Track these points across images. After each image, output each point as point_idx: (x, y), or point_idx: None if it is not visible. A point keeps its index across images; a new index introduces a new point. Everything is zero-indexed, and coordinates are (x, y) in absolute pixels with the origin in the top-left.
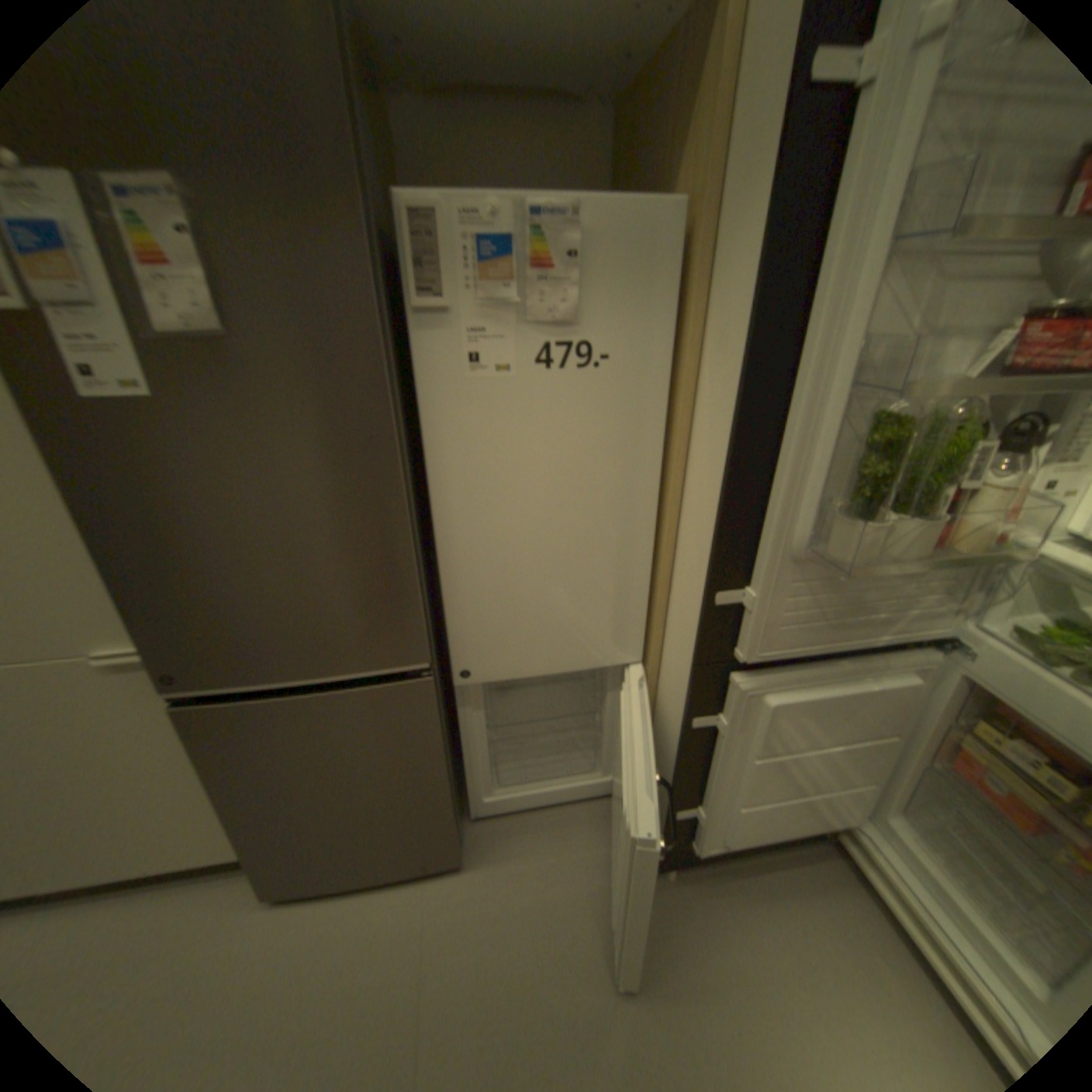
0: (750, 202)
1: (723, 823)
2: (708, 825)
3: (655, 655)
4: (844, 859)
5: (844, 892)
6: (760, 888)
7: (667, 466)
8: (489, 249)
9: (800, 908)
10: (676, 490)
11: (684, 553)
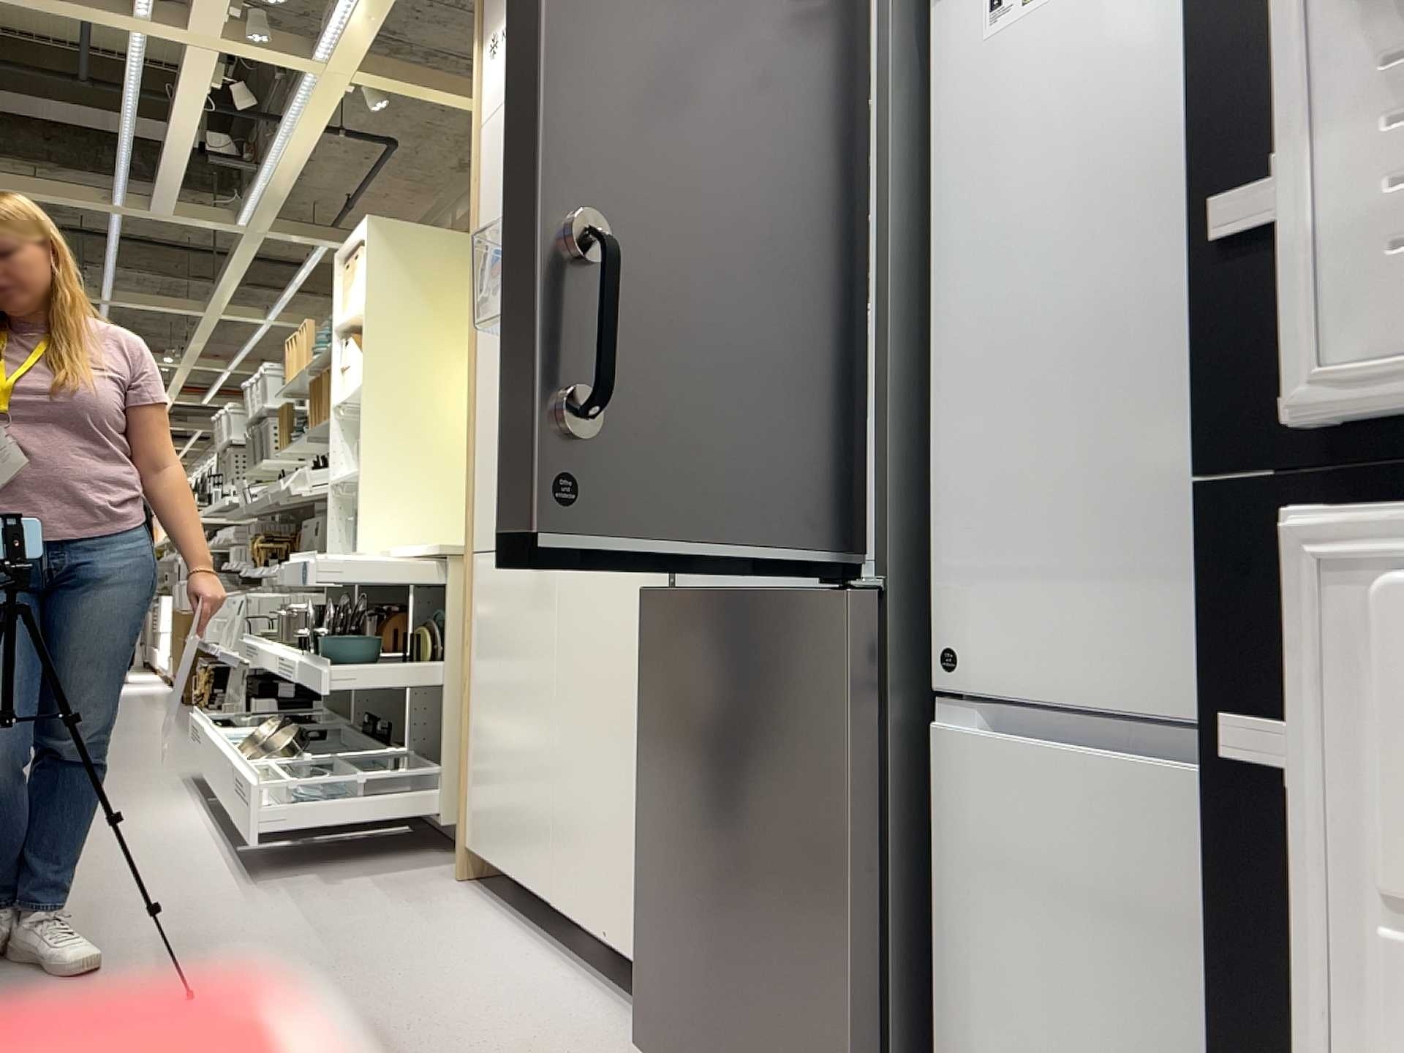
0: None
1: None
2: None
3: None
4: None
5: None
6: None
7: None
8: None
9: None
10: None
11: None
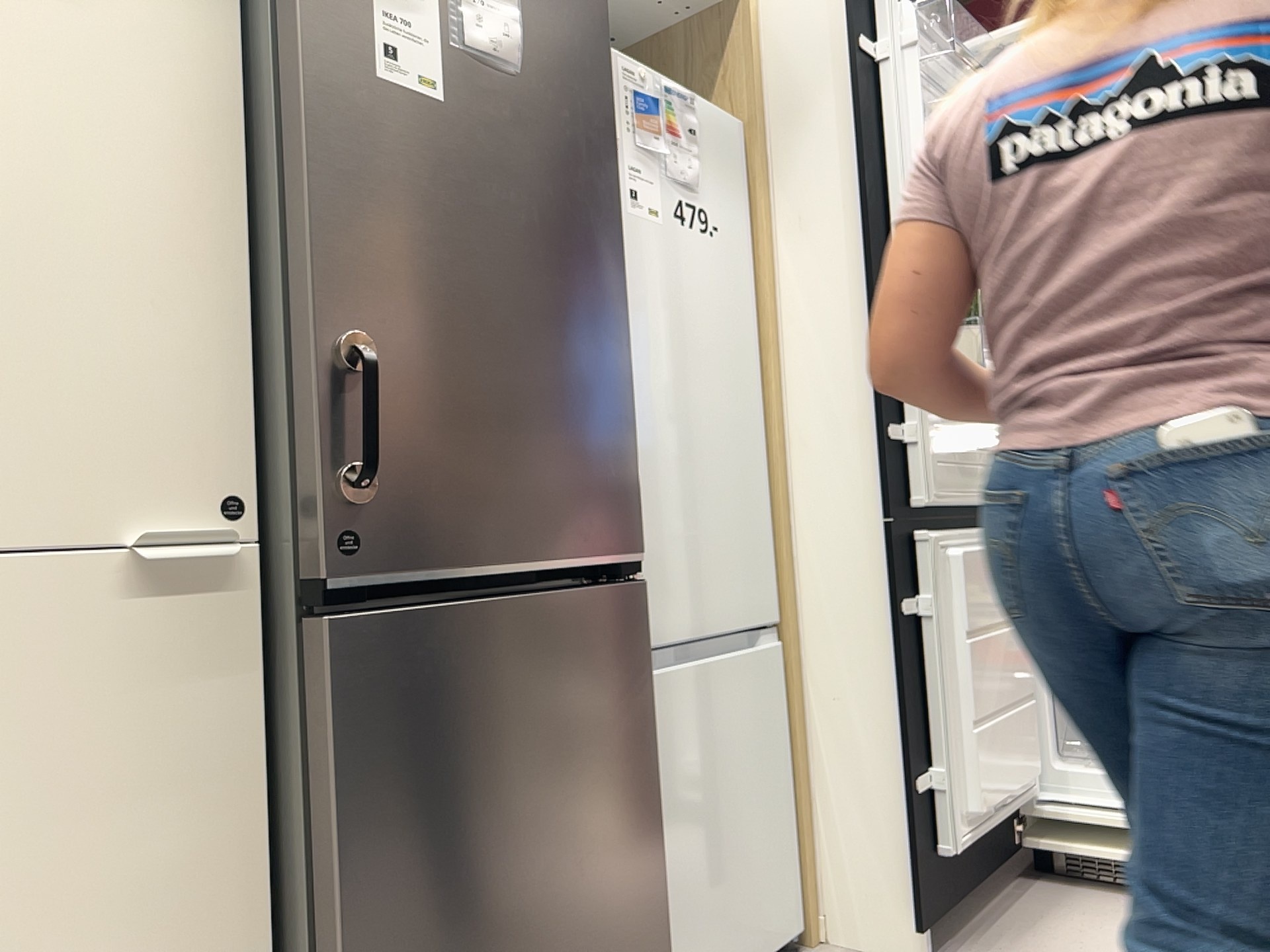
0: (805, 126)
1: (962, 777)
2: (952, 782)
3: (794, 609)
4: (1040, 876)
5: (1069, 893)
6: (1010, 925)
7: (761, 359)
8: (645, 108)
9: (1056, 918)
10: (780, 380)
11: (806, 446)
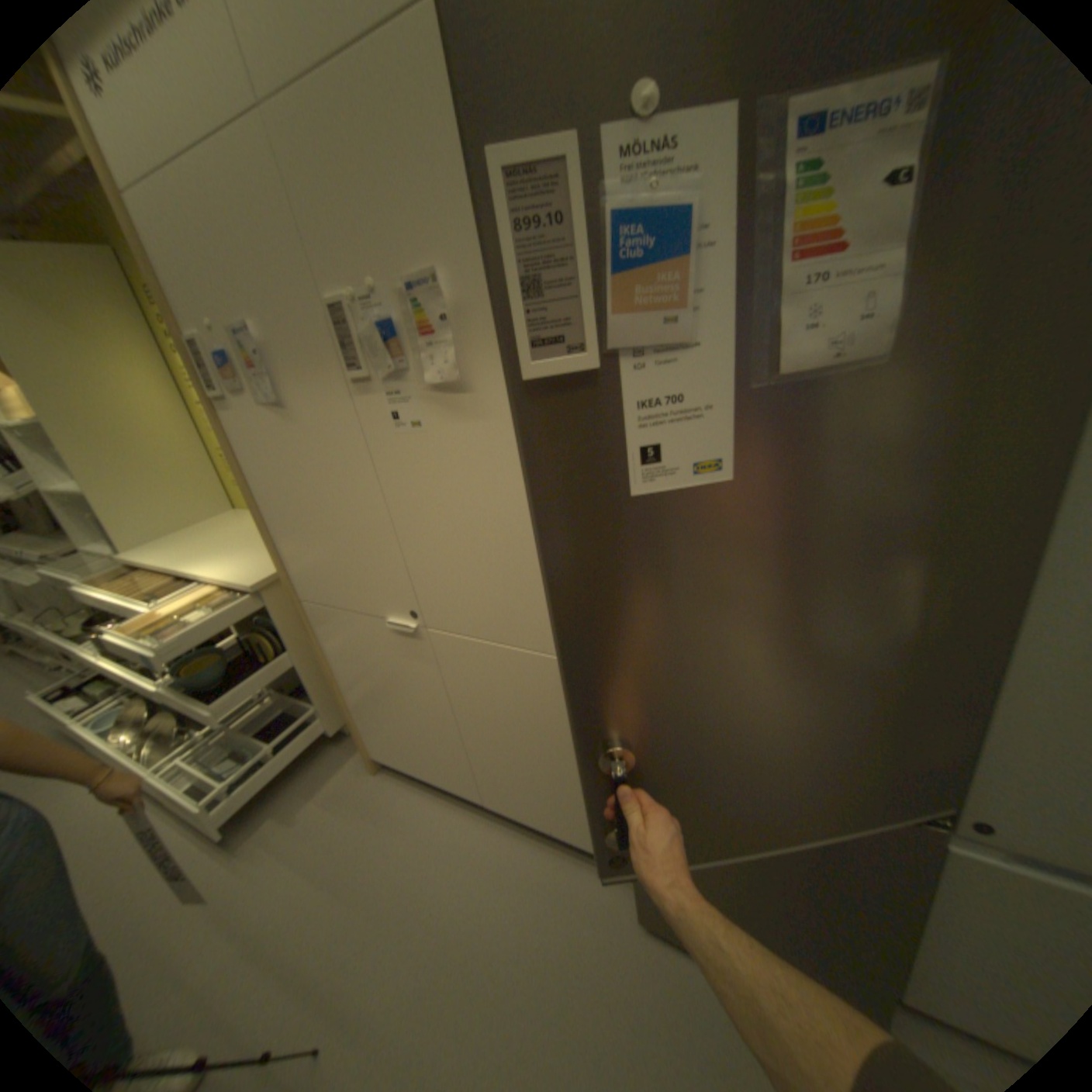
0: None
1: None
2: None
3: None
4: None
5: None
6: None
7: None
8: None
9: None
10: None
11: None
